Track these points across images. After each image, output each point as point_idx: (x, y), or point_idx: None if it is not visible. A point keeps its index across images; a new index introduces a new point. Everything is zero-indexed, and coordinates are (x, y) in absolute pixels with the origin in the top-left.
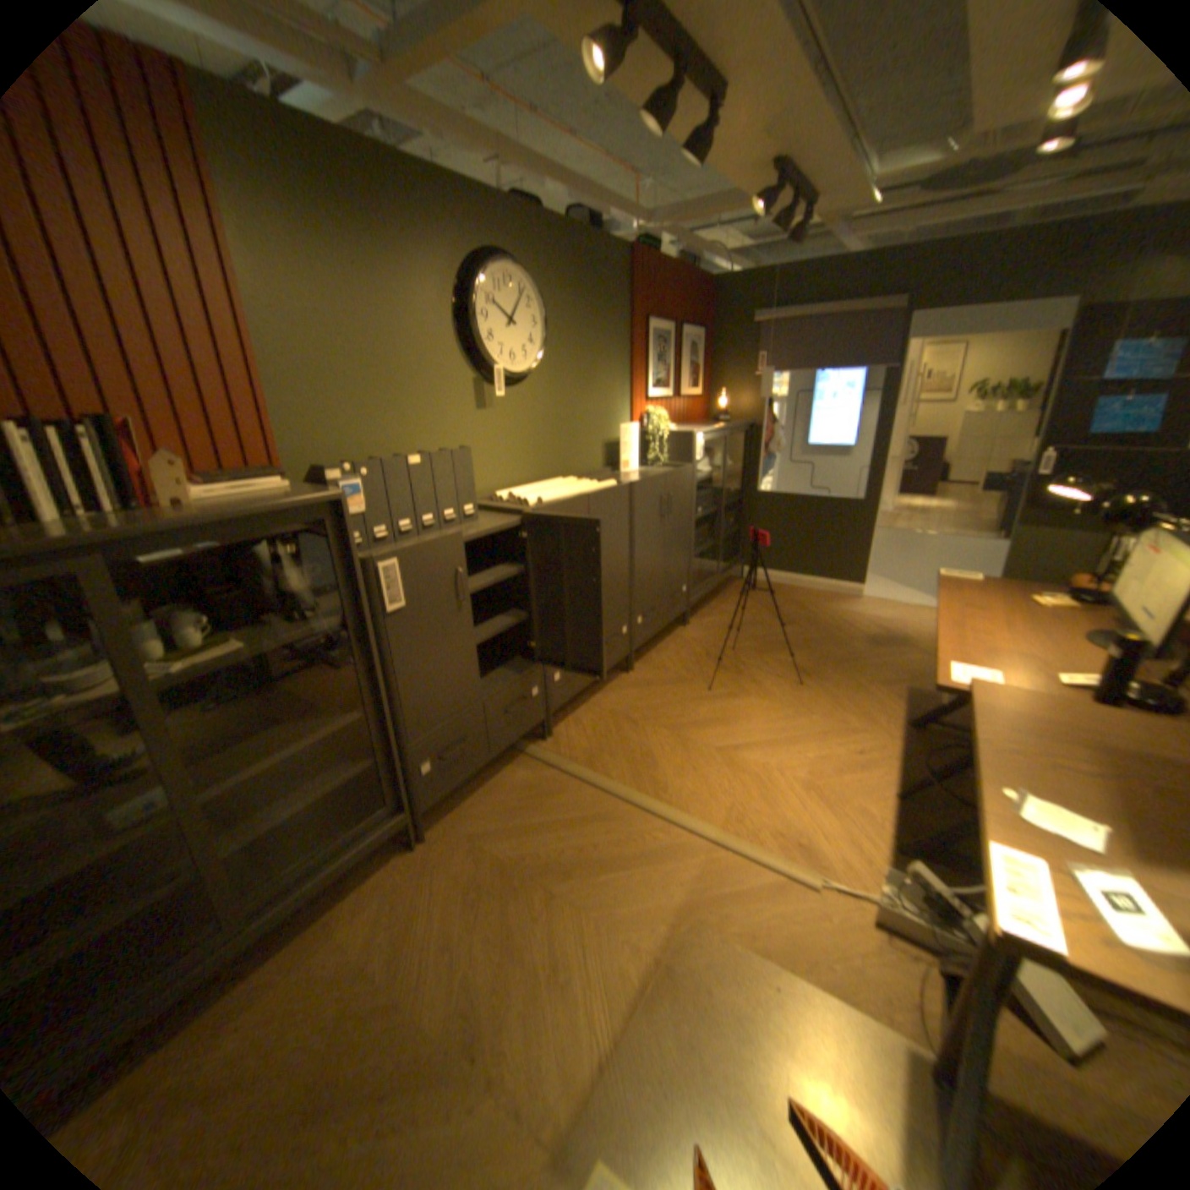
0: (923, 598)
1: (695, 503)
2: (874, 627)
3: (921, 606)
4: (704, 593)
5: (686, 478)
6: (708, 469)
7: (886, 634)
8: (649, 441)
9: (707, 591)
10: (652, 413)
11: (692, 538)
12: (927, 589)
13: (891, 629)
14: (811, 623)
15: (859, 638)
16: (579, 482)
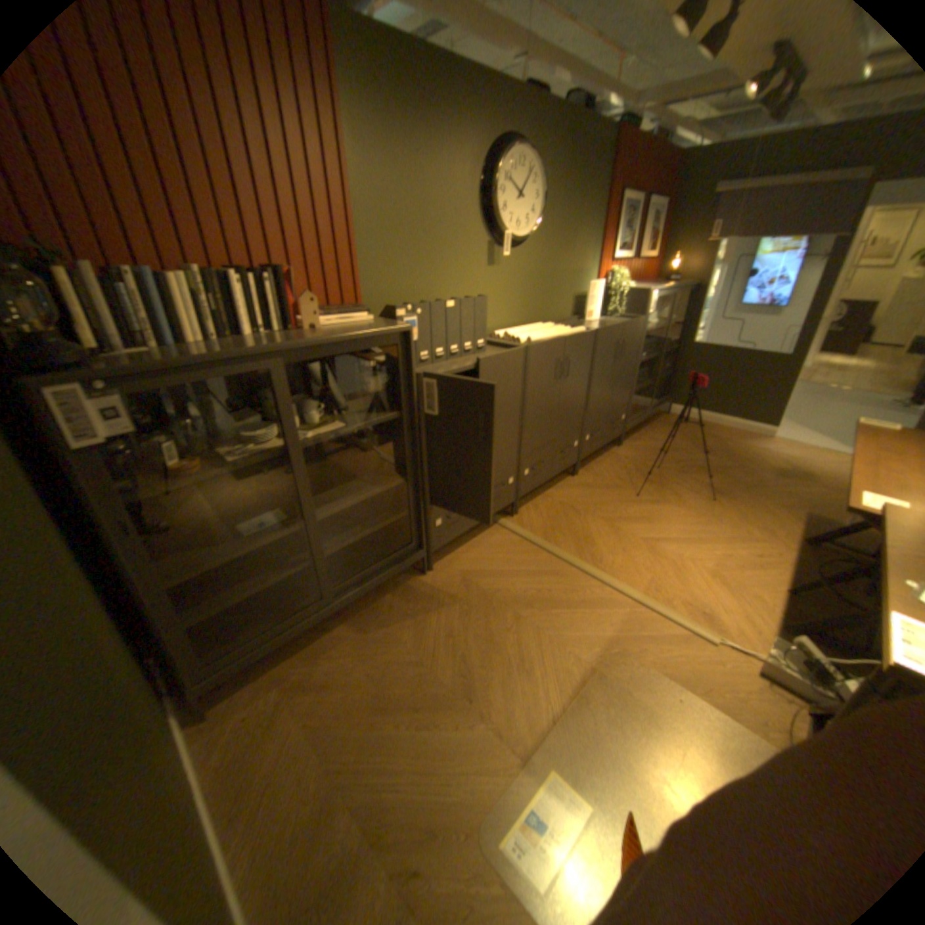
0: (831, 443)
1: (642, 349)
2: (782, 463)
3: (828, 450)
4: (638, 423)
5: (639, 328)
6: (655, 322)
7: (793, 469)
8: (610, 296)
9: (640, 421)
10: (616, 273)
11: (636, 378)
12: (836, 436)
13: (798, 466)
14: (726, 455)
15: (768, 470)
16: (556, 328)
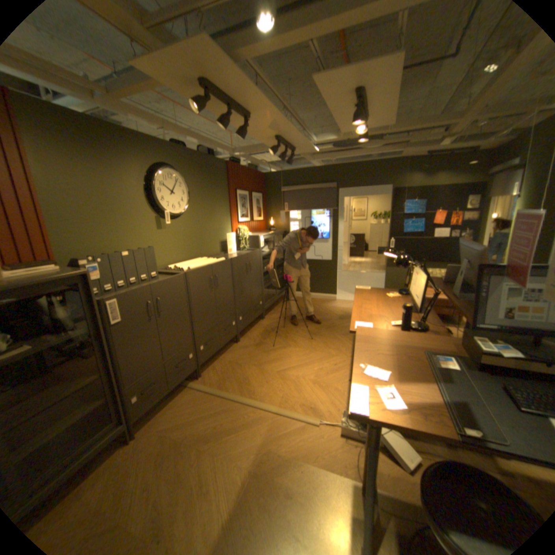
0: None
1: (262, 265)
2: (340, 312)
3: None
4: (271, 304)
5: (257, 255)
6: (268, 251)
7: (345, 314)
8: (240, 240)
9: (272, 303)
10: (241, 228)
11: (263, 280)
12: None
13: (347, 312)
14: (316, 313)
15: (335, 317)
16: (208, 259)
